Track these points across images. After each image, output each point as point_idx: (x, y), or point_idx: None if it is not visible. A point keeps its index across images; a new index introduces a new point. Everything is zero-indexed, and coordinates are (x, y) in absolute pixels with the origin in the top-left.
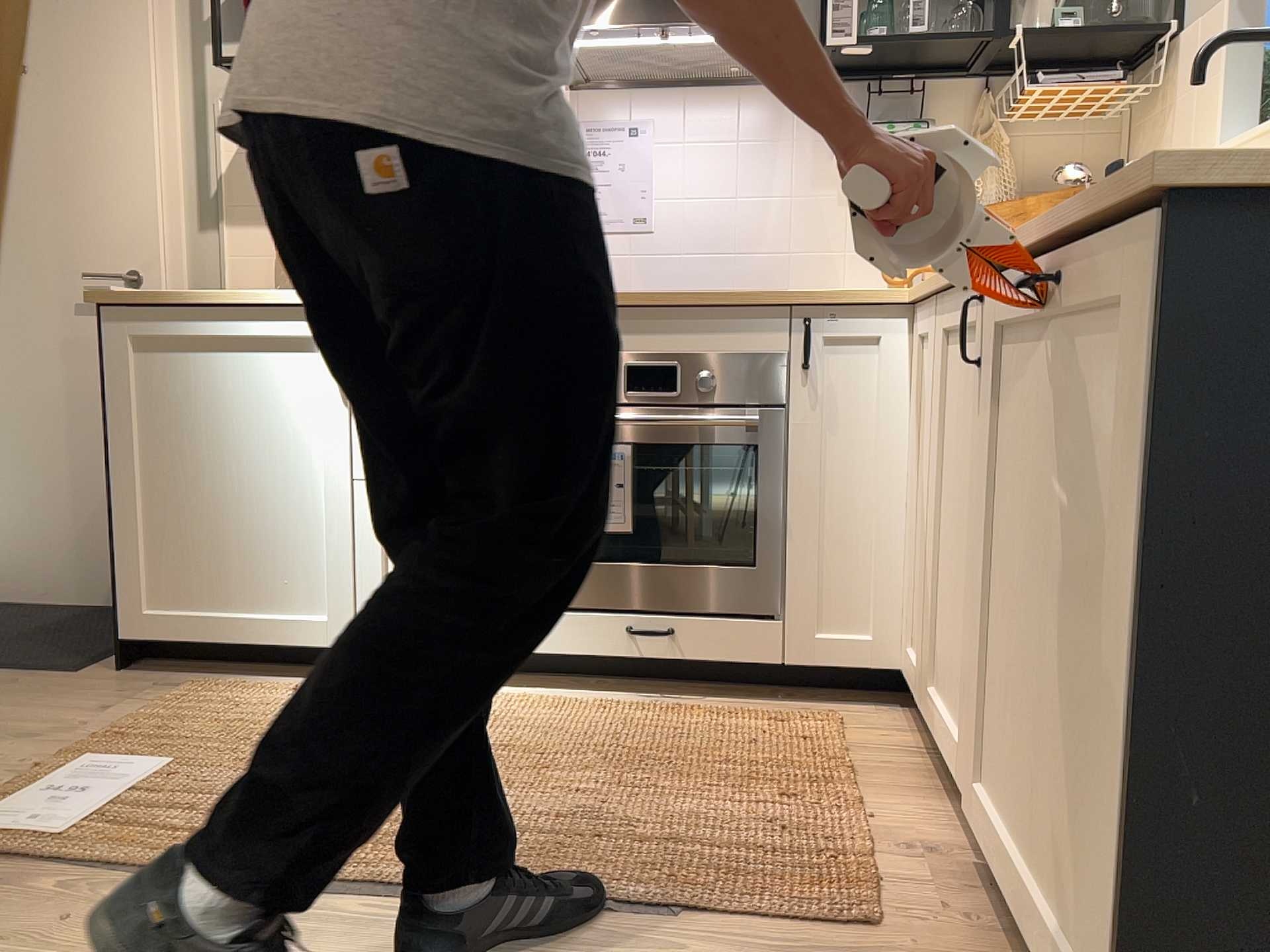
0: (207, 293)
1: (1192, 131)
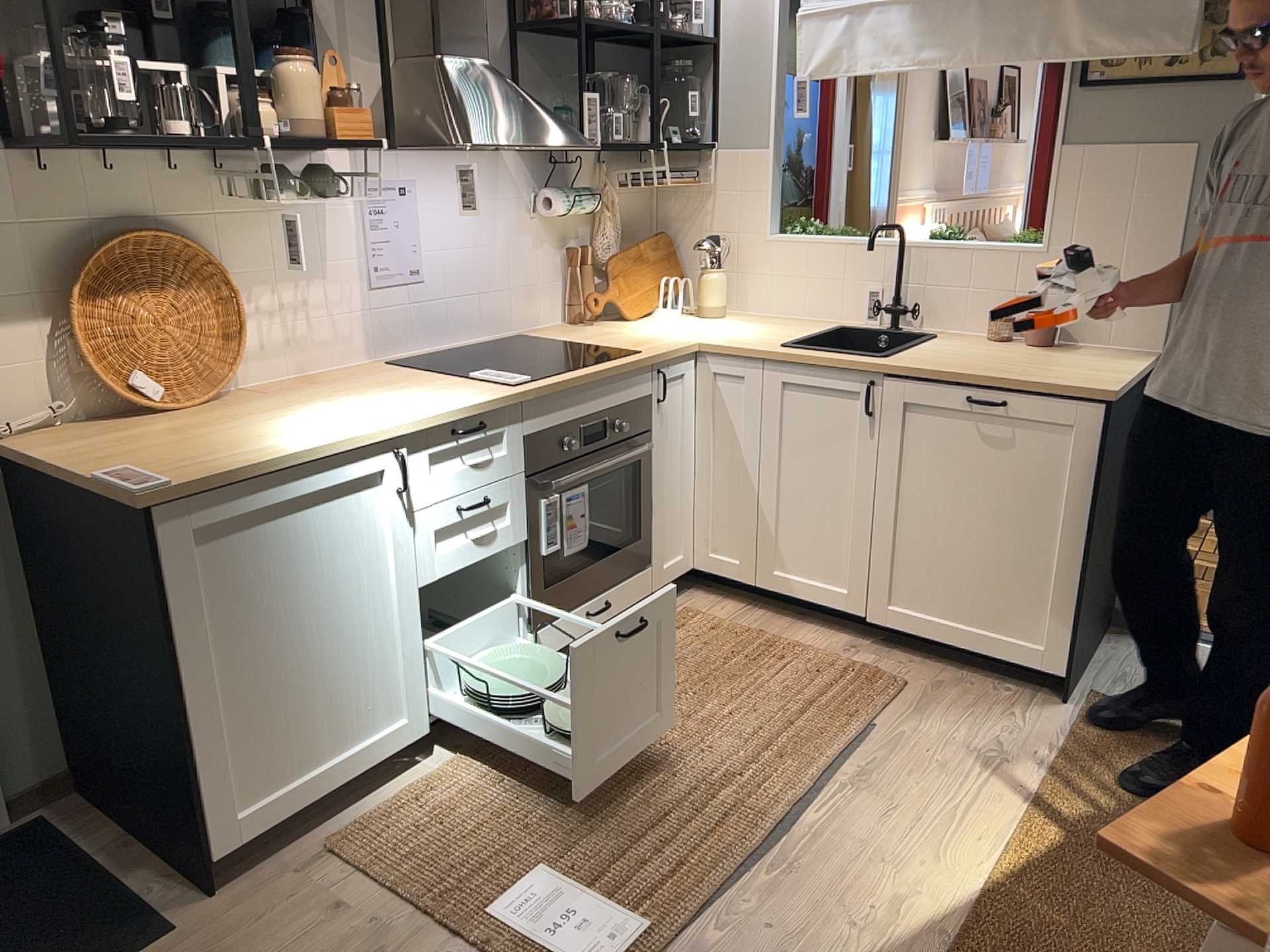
0: (277, 456)
1: (741, 216)
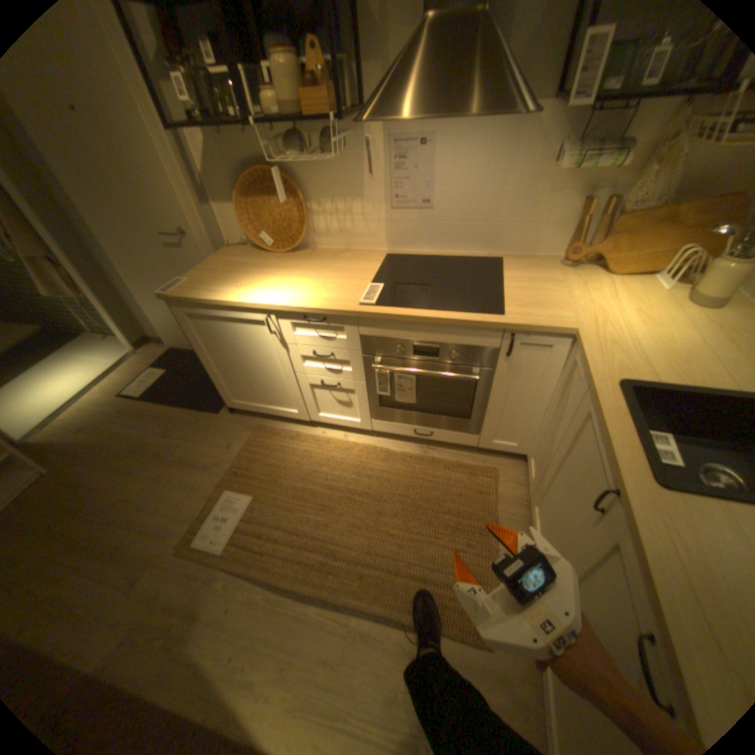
0: (209, 297)
1: None
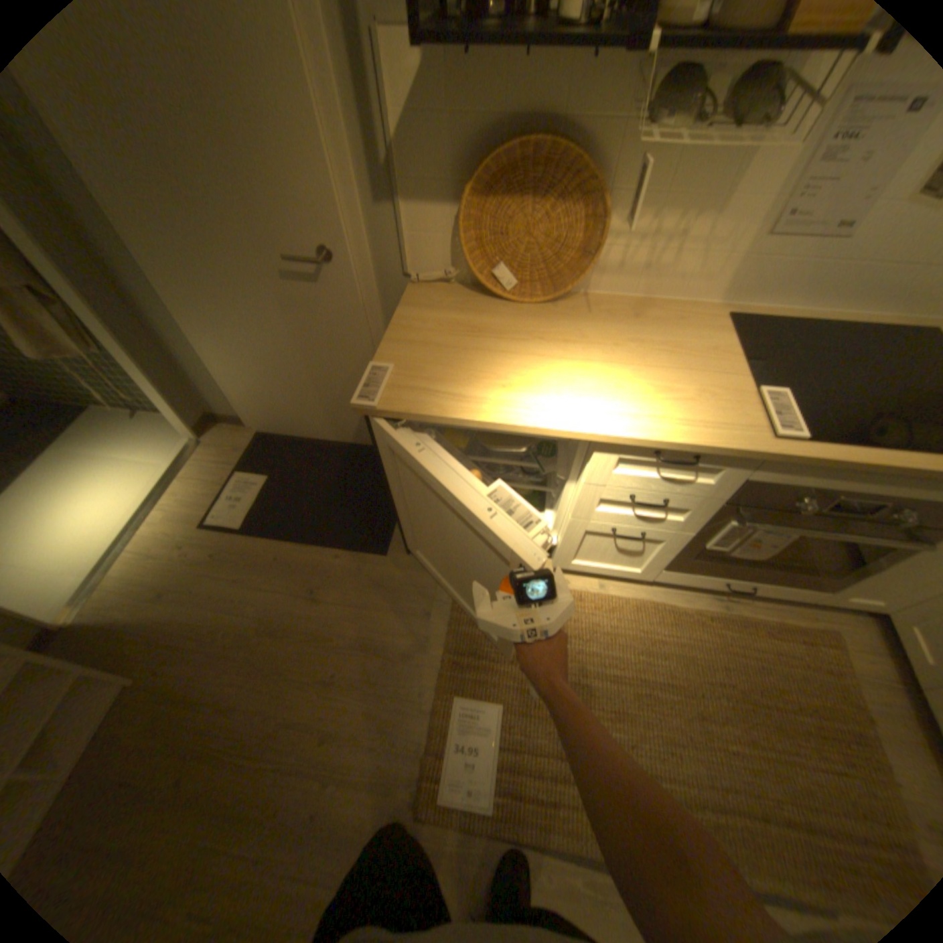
0: (468, 415)
1: None
